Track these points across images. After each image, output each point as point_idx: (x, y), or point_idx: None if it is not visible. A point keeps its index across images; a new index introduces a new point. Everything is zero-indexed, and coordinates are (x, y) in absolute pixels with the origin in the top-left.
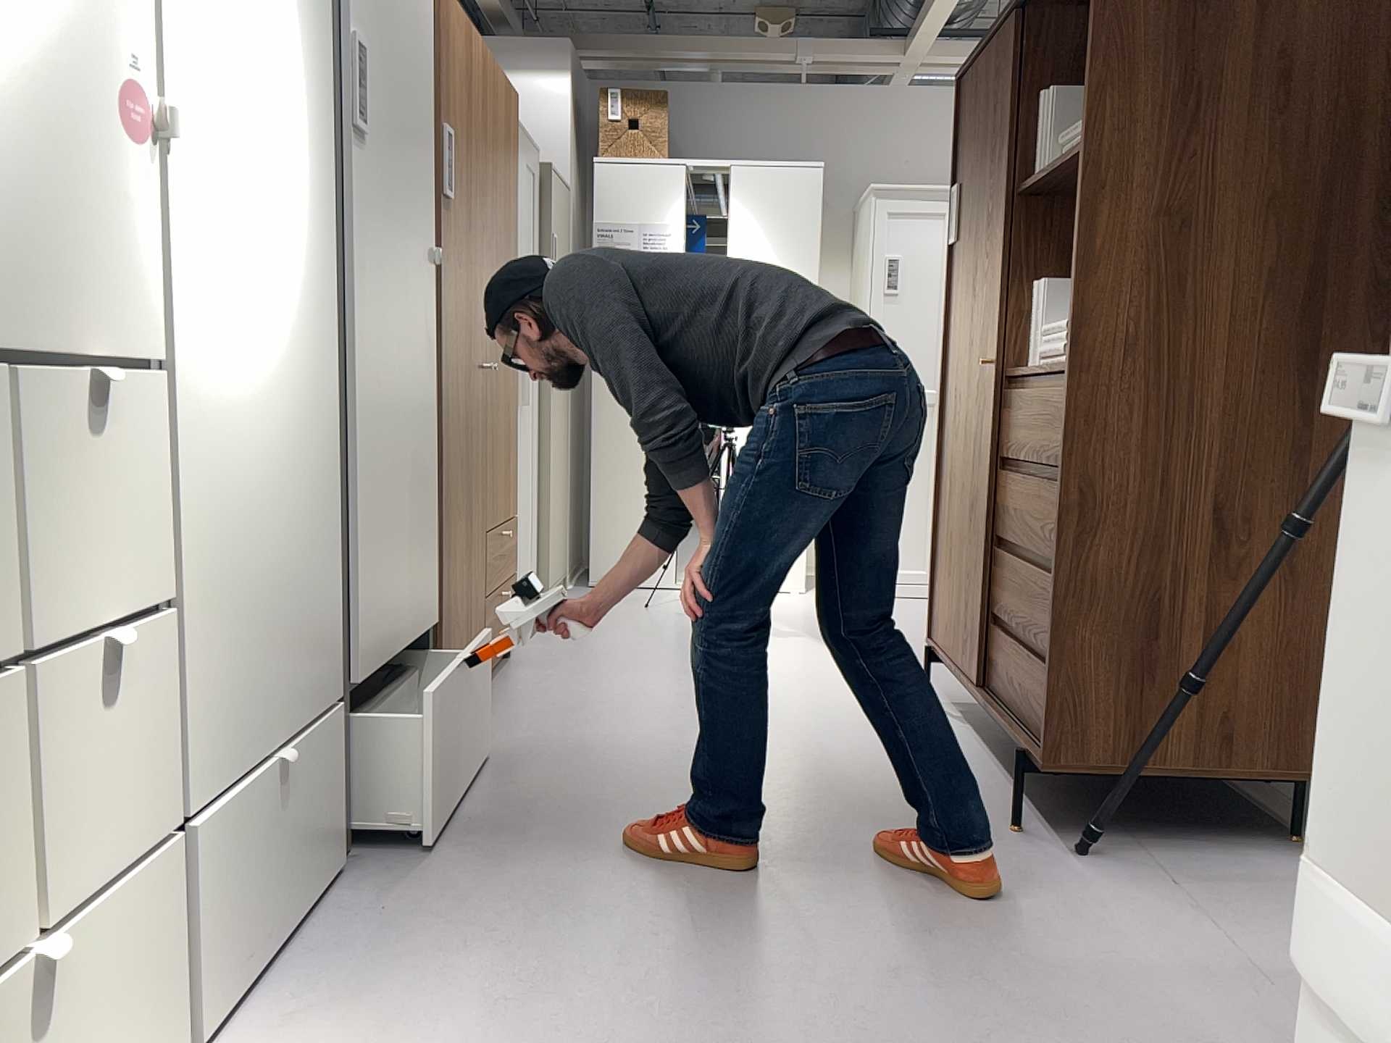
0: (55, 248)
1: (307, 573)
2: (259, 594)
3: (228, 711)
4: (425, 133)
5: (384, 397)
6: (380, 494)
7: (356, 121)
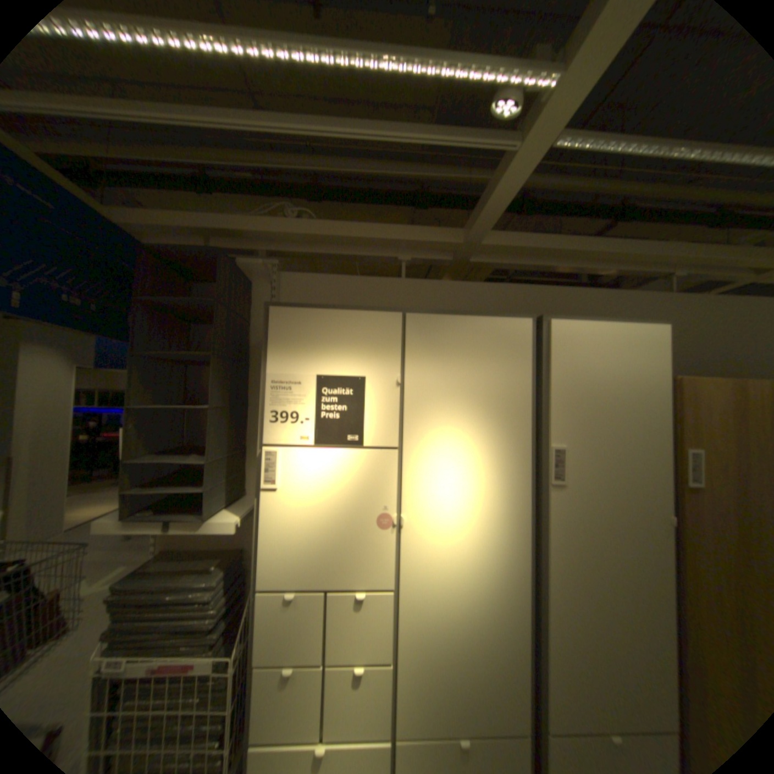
0: (352, 564)
1: (500, 673)
2: (457, 674)
3: (430, 712)
4: (659, 462)
5: (594, 600)
6: (586, 648)
7: (556, 482)
